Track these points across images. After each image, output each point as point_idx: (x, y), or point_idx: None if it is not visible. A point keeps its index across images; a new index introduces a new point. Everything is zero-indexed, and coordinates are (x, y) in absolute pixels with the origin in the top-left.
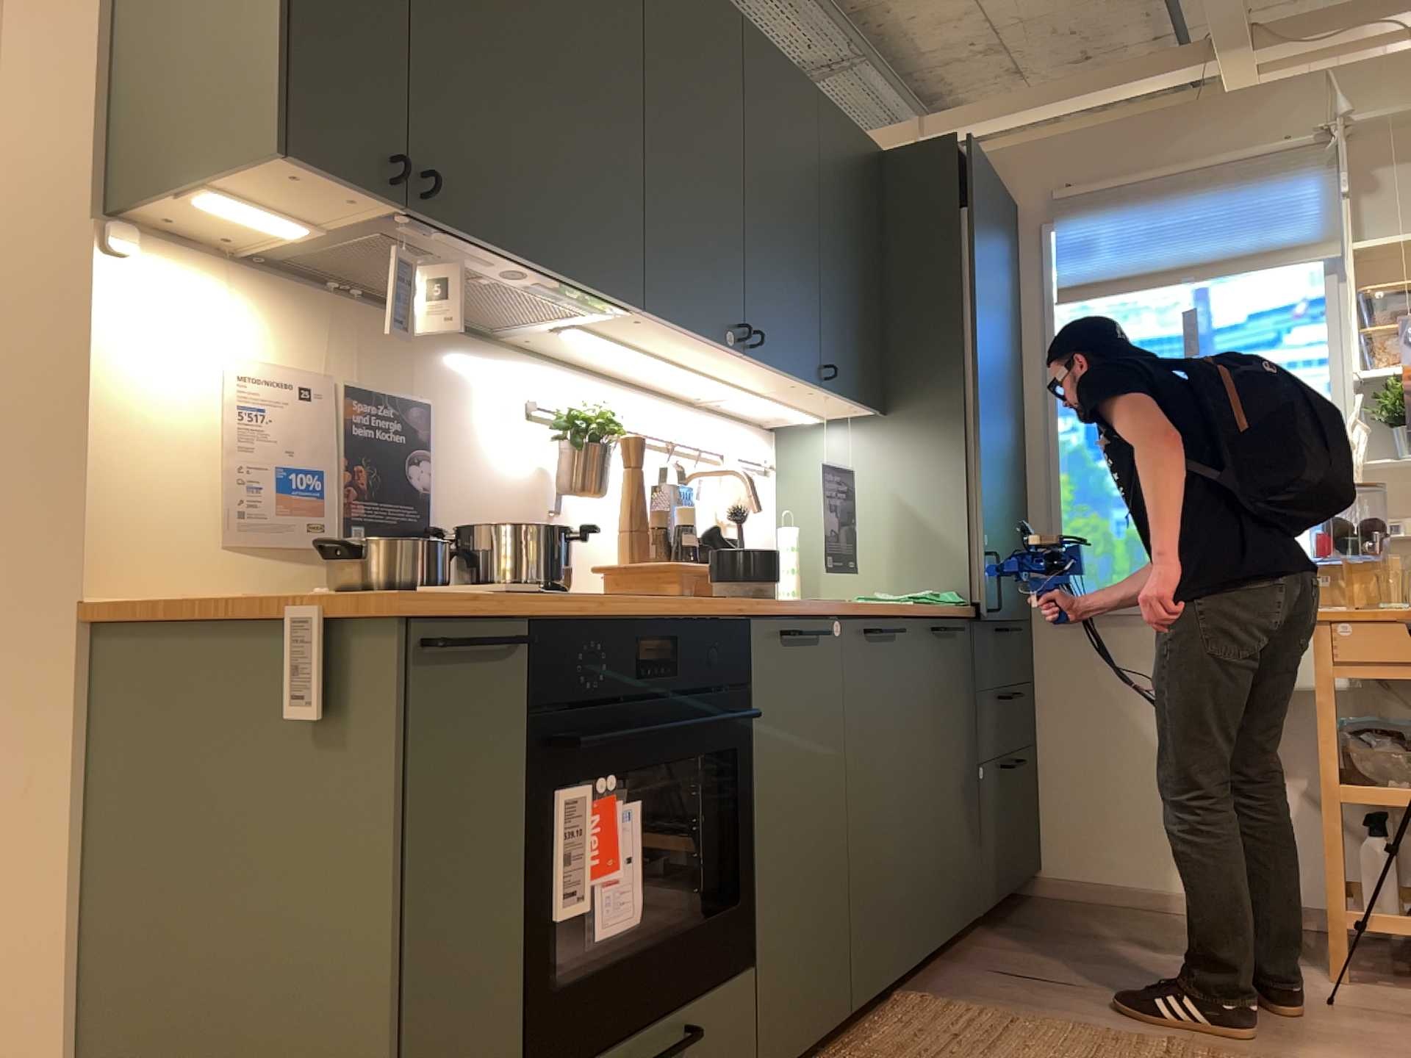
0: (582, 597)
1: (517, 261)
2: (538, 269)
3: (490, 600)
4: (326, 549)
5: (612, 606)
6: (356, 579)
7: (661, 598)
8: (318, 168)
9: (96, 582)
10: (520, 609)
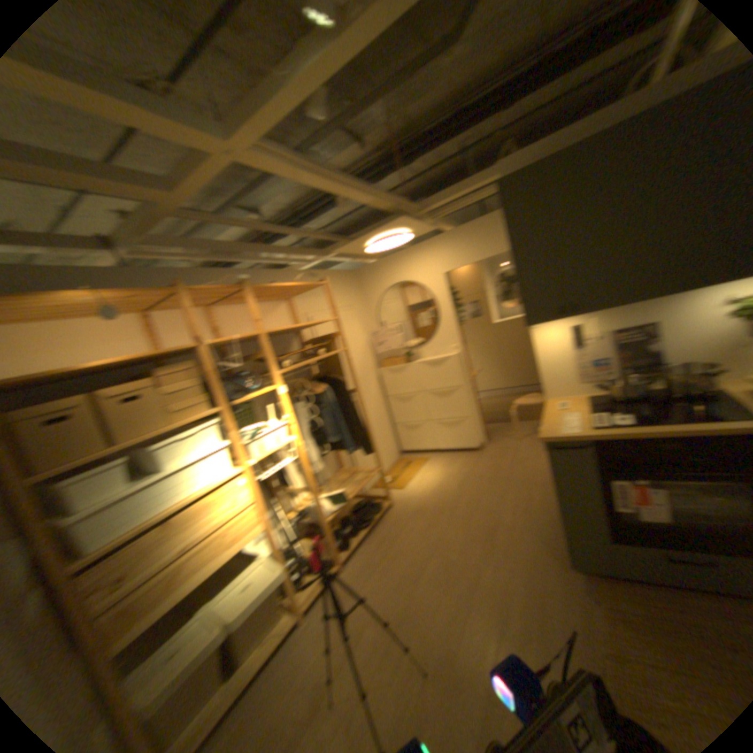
0: (630, 429)
1: (630, 303)
2: (643, 301)
3: (580, 435)
4: (608, 382)
5: (644, 433)
6: (612, 394)
7: (688, 426)
8: (539, 323)
9: (548, 396)
10: (591, 437)
